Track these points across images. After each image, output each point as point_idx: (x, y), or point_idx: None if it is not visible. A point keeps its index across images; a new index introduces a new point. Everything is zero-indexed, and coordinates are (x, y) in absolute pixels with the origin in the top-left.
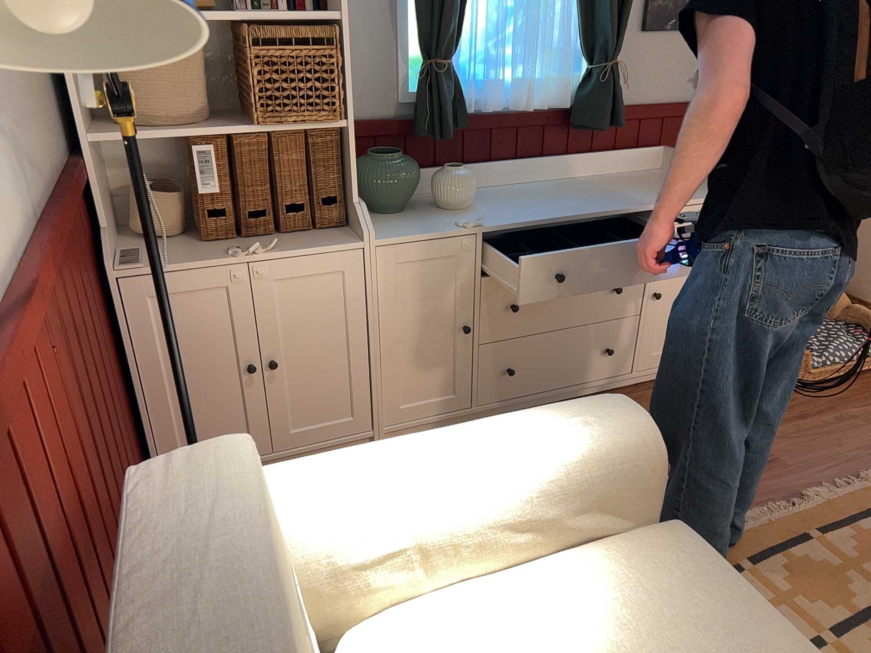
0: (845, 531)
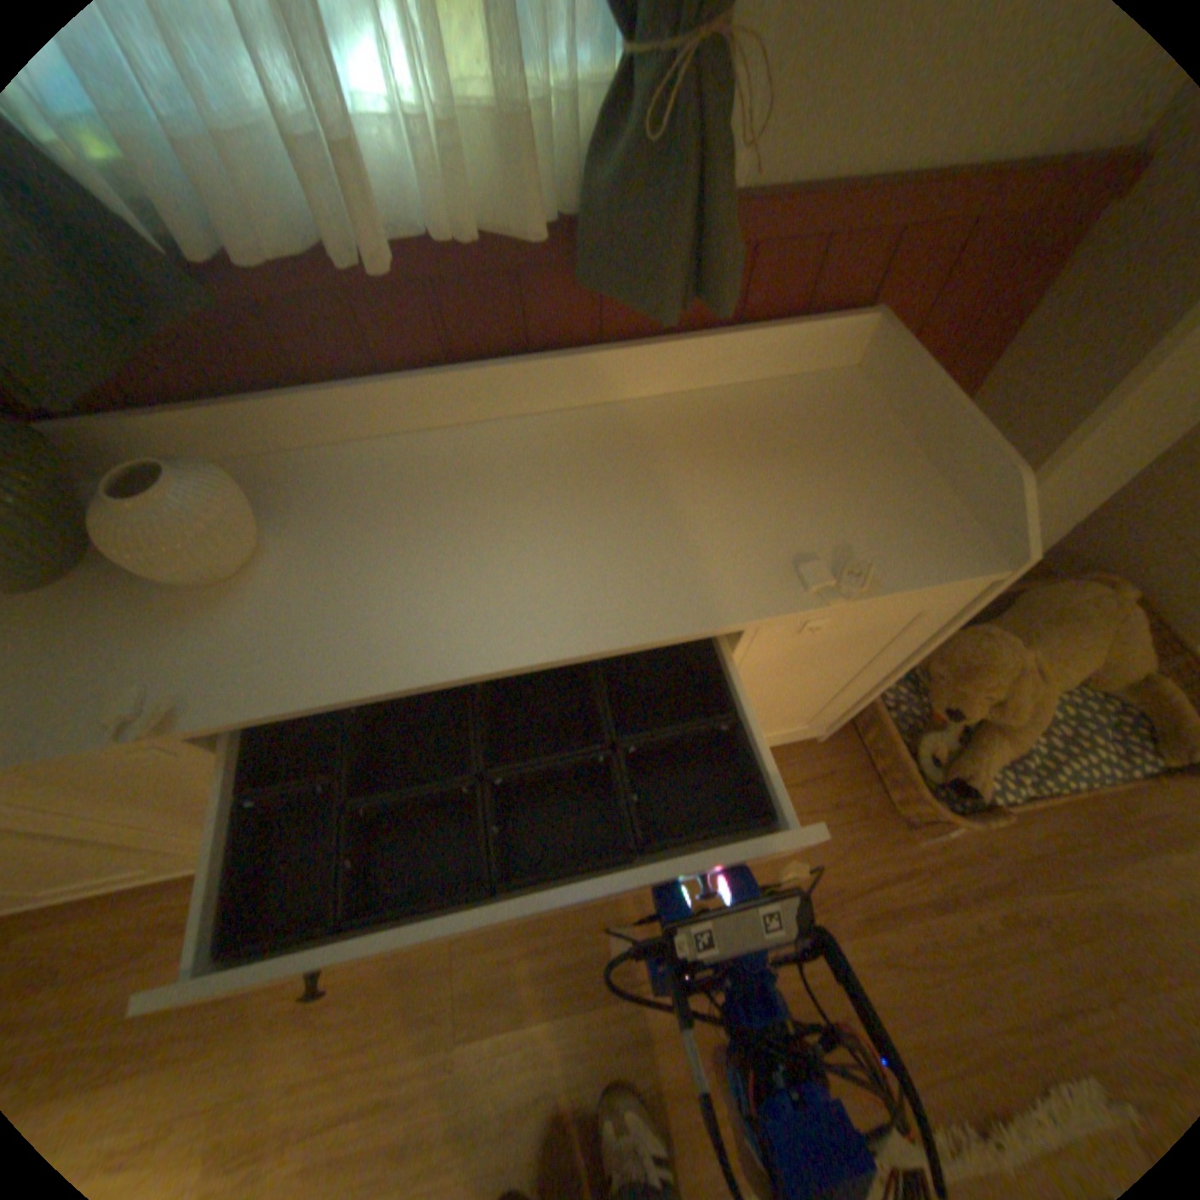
0: None
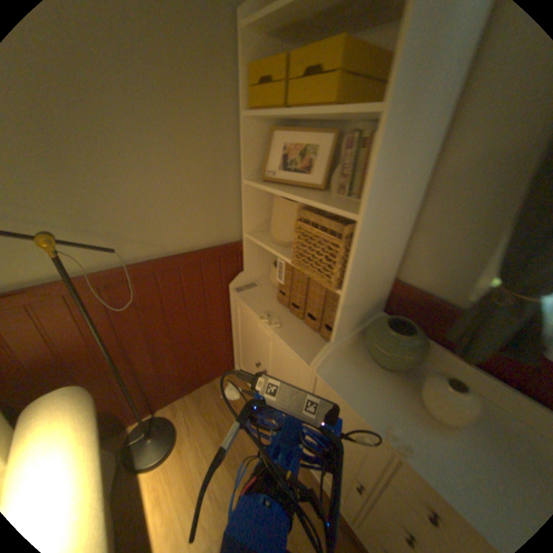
0: None
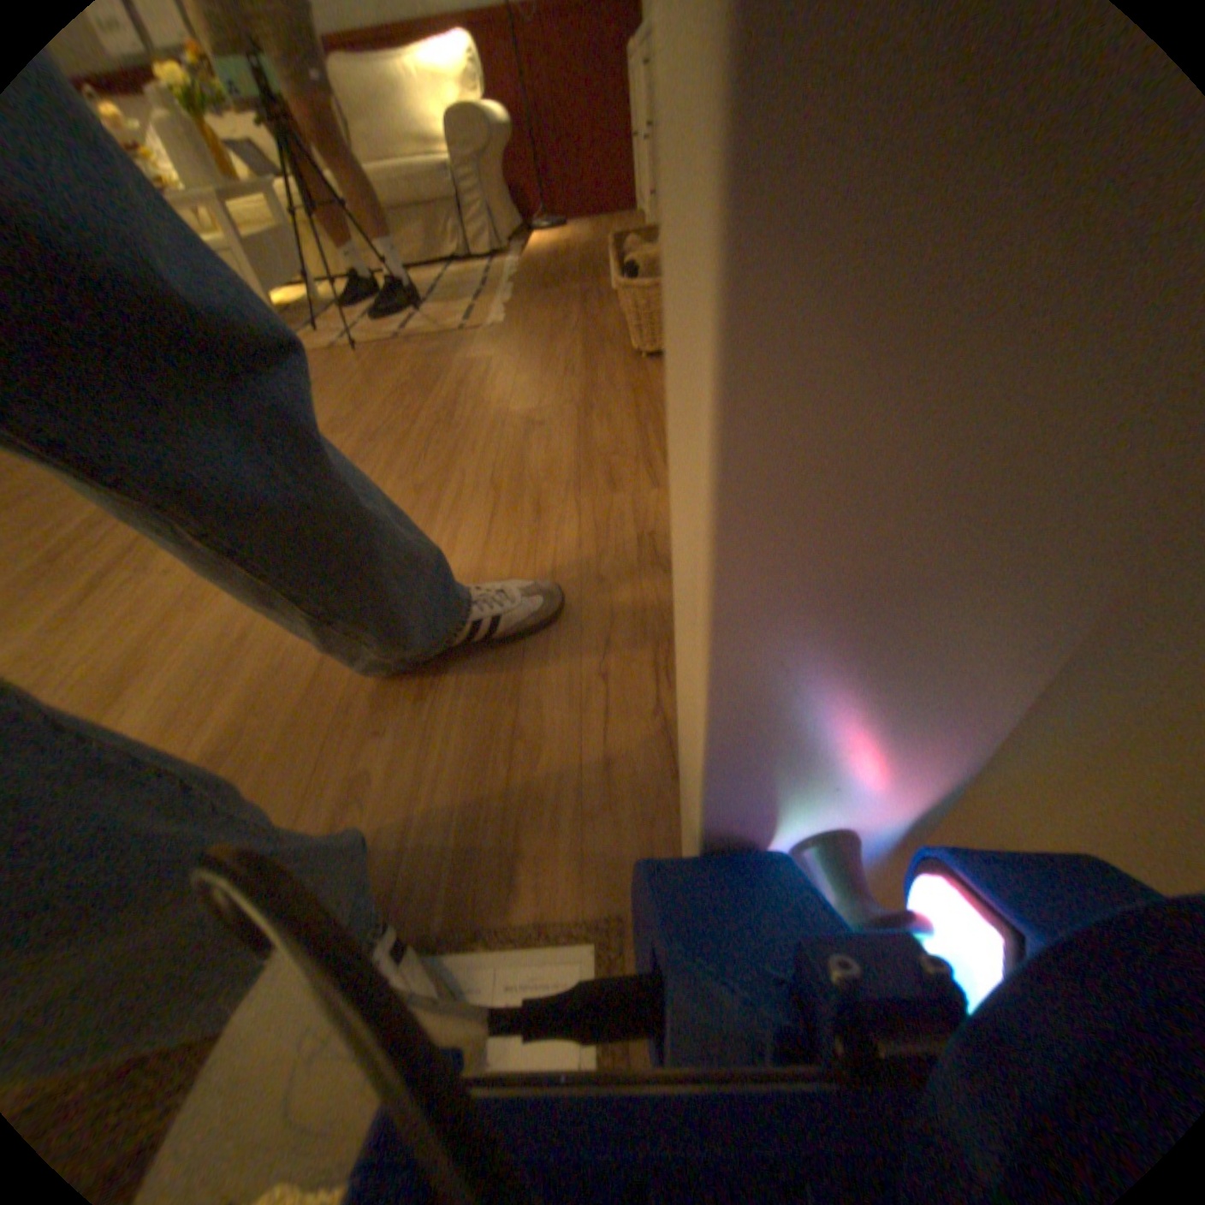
0: (472, 296)
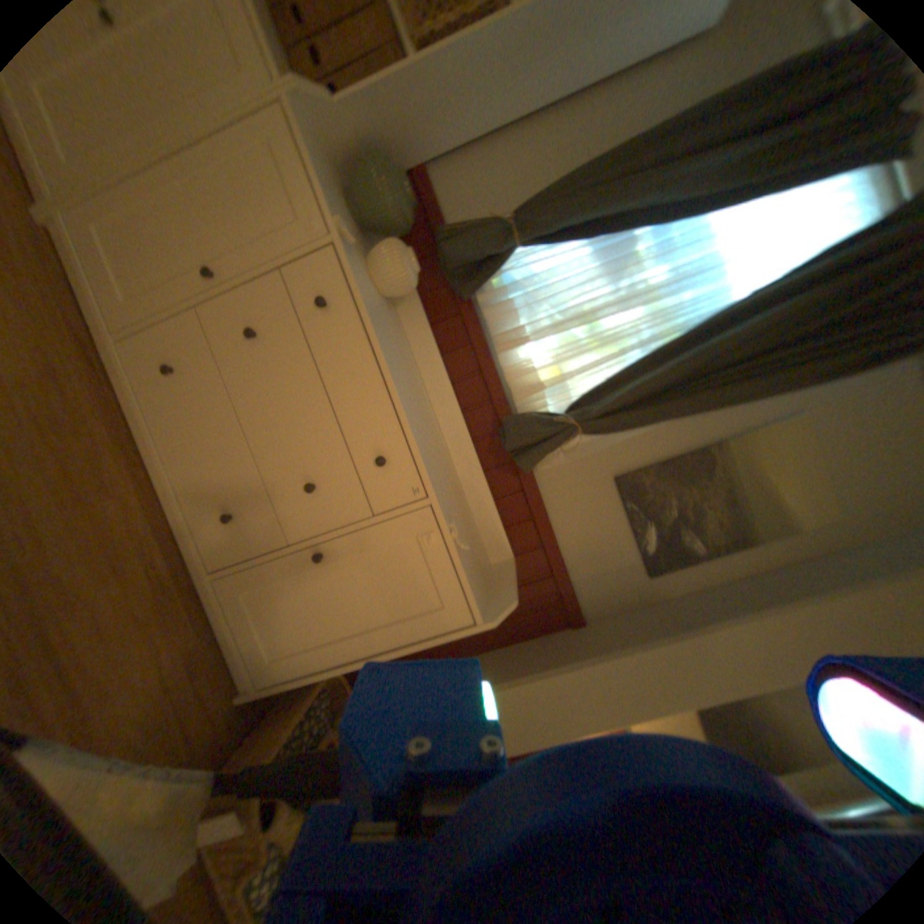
0: None
